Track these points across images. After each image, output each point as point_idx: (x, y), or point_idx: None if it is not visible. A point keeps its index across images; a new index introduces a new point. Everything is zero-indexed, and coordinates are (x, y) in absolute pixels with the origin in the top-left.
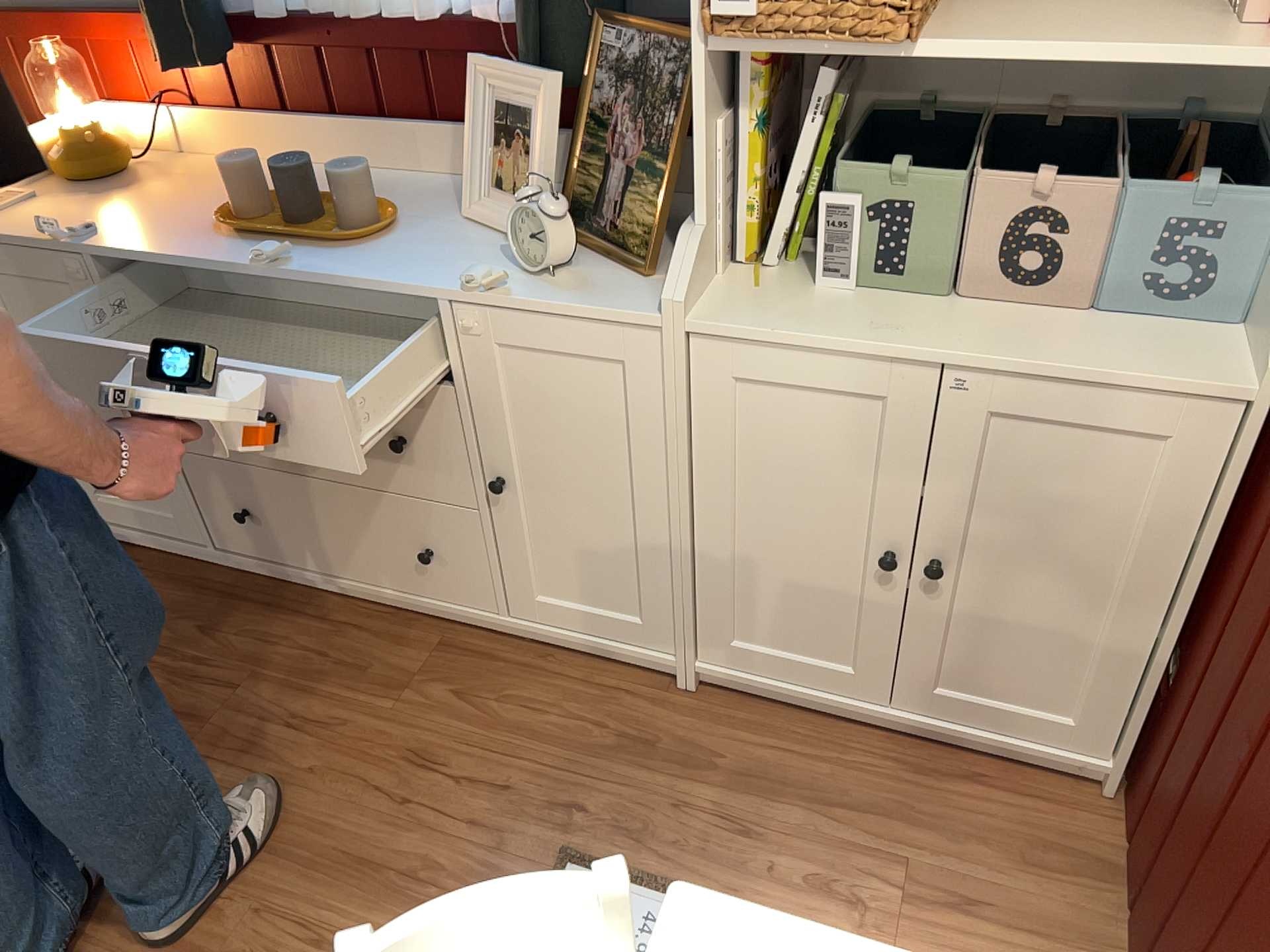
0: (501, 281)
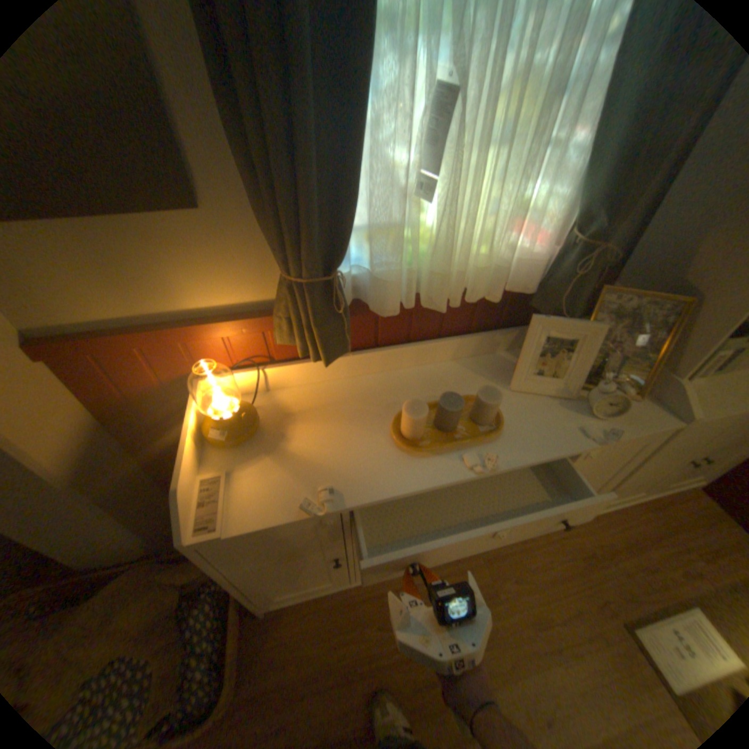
0: (623, 435)
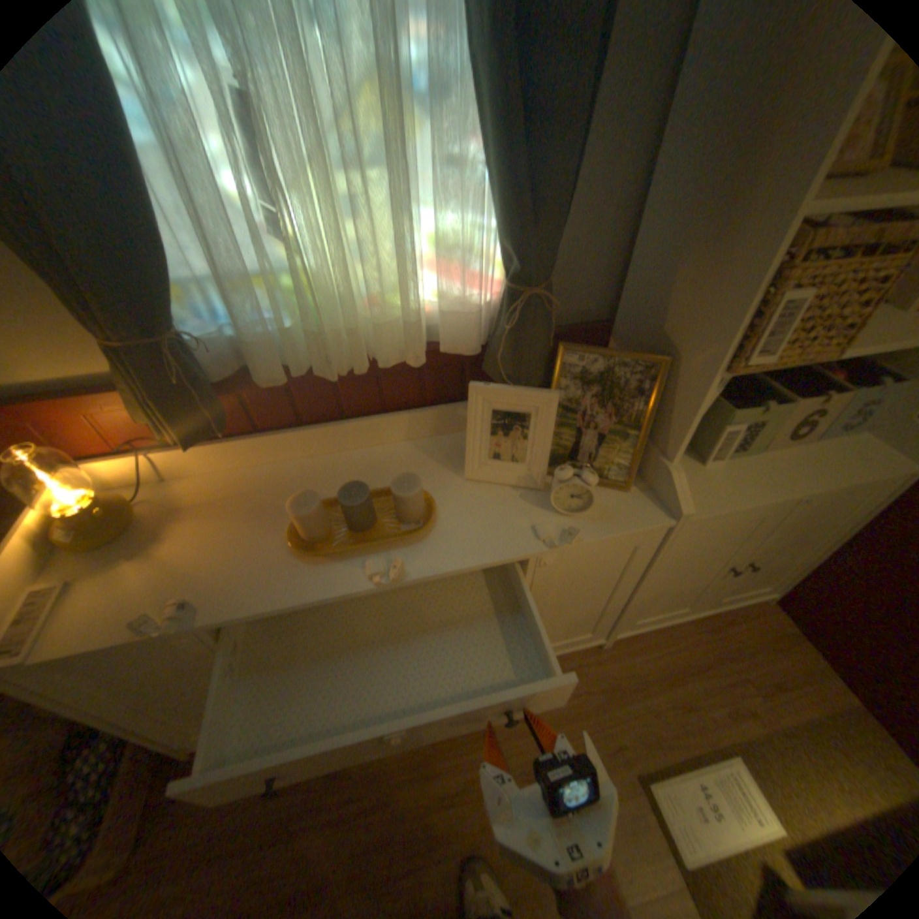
0: (579, 536)
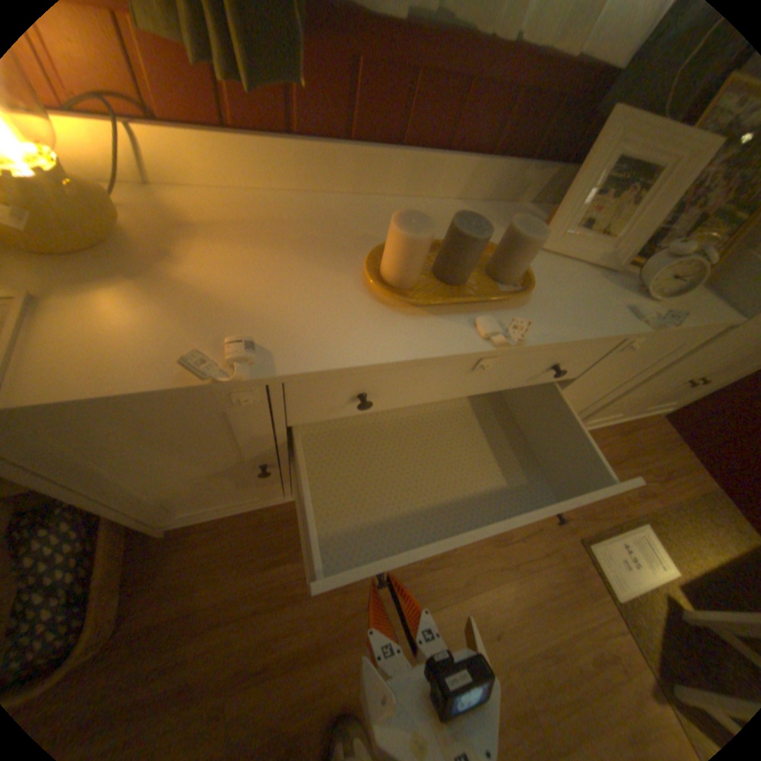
0: (687, 318)
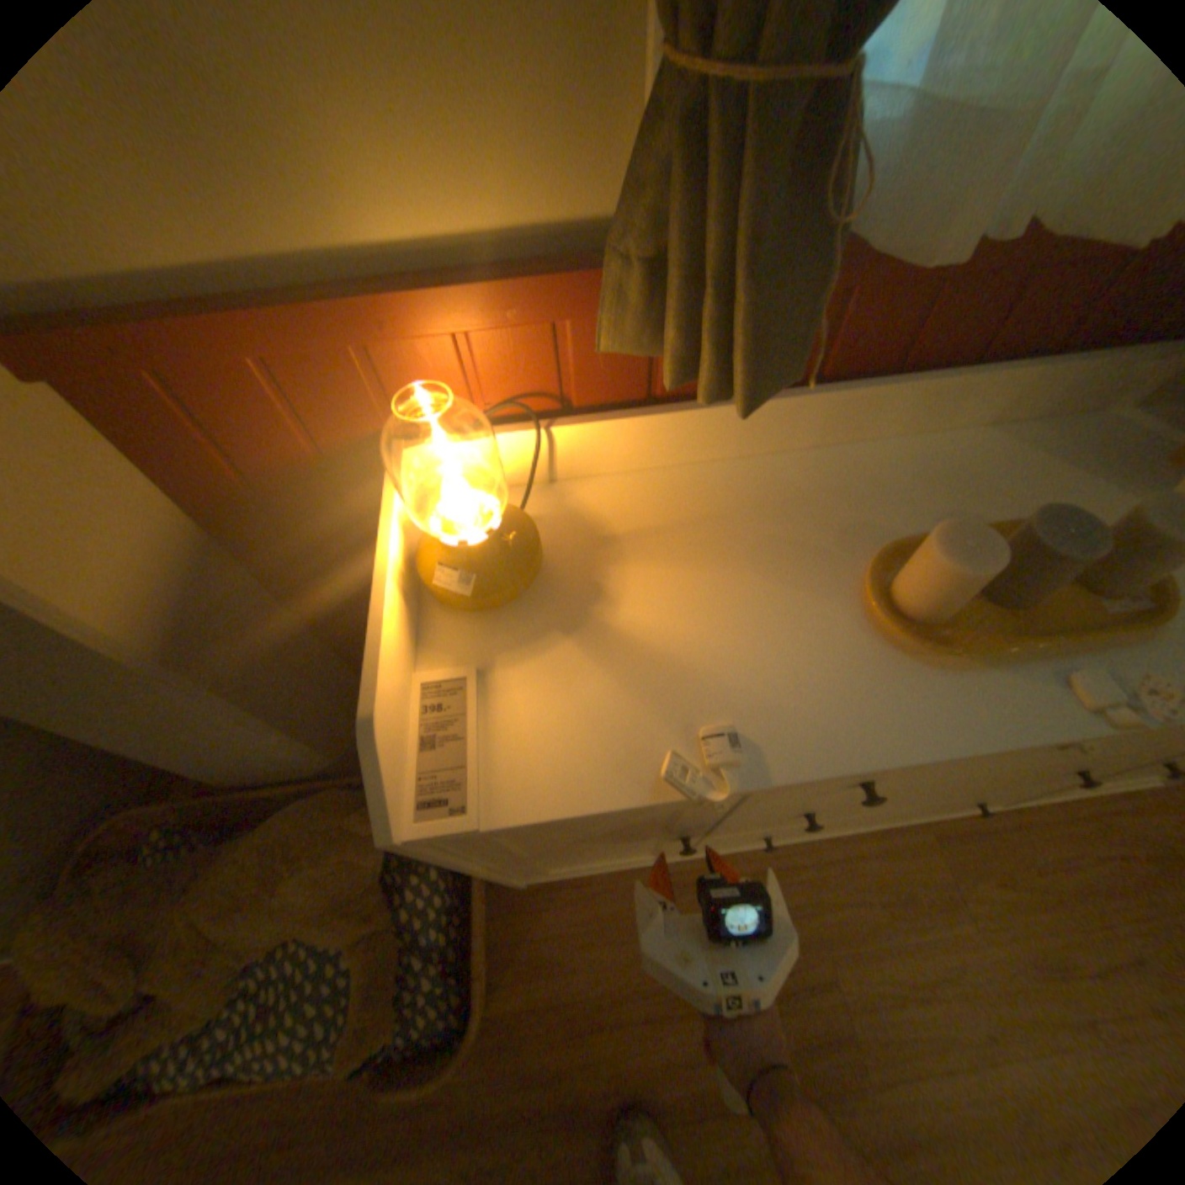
0: None
